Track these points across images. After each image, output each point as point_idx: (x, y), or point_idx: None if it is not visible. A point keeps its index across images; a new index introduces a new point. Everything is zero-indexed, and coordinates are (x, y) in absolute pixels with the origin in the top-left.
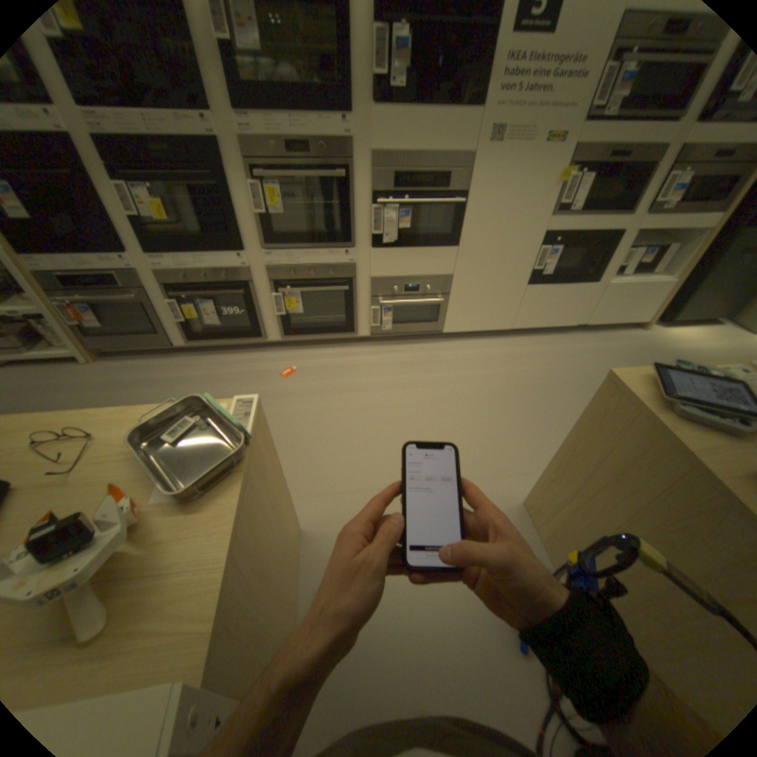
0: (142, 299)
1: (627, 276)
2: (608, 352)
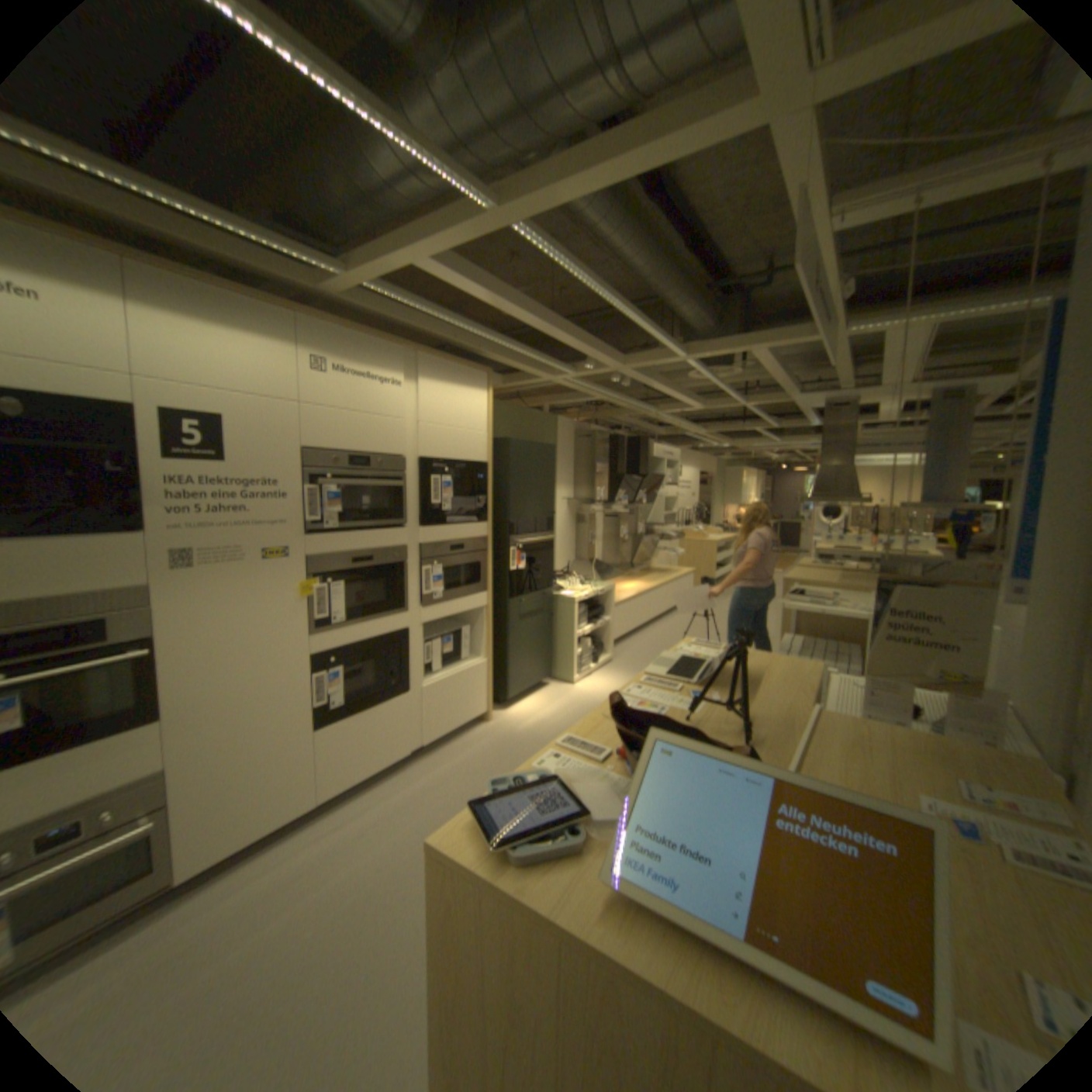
0: None
1: (437, 673)
2: (460, 771)
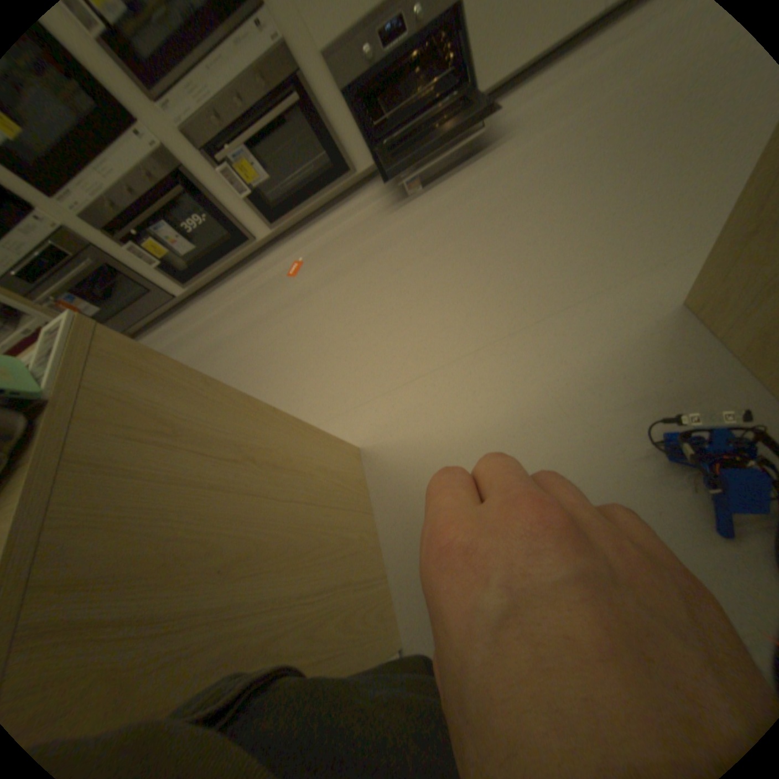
0: (102, 256)
1: None
2: None
